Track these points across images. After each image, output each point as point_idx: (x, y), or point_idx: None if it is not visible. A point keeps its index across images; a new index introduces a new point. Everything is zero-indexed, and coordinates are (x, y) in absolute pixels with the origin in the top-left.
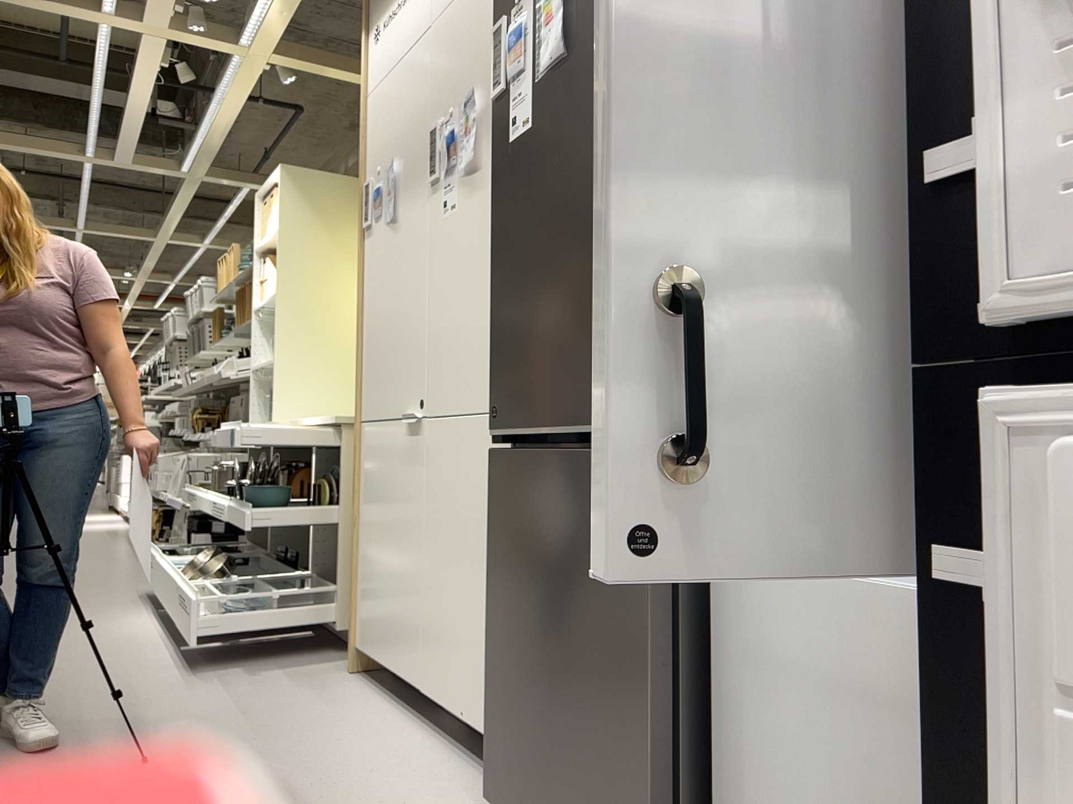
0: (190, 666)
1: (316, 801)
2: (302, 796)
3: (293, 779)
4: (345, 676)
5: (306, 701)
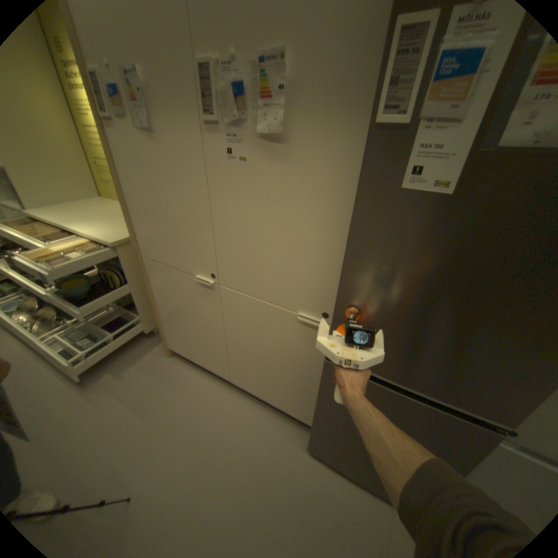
0: (76, 382)
1: (236, 478)
2: (227, 477)
3: (211, 464)
4: (168, 360)
5: (165, 390)
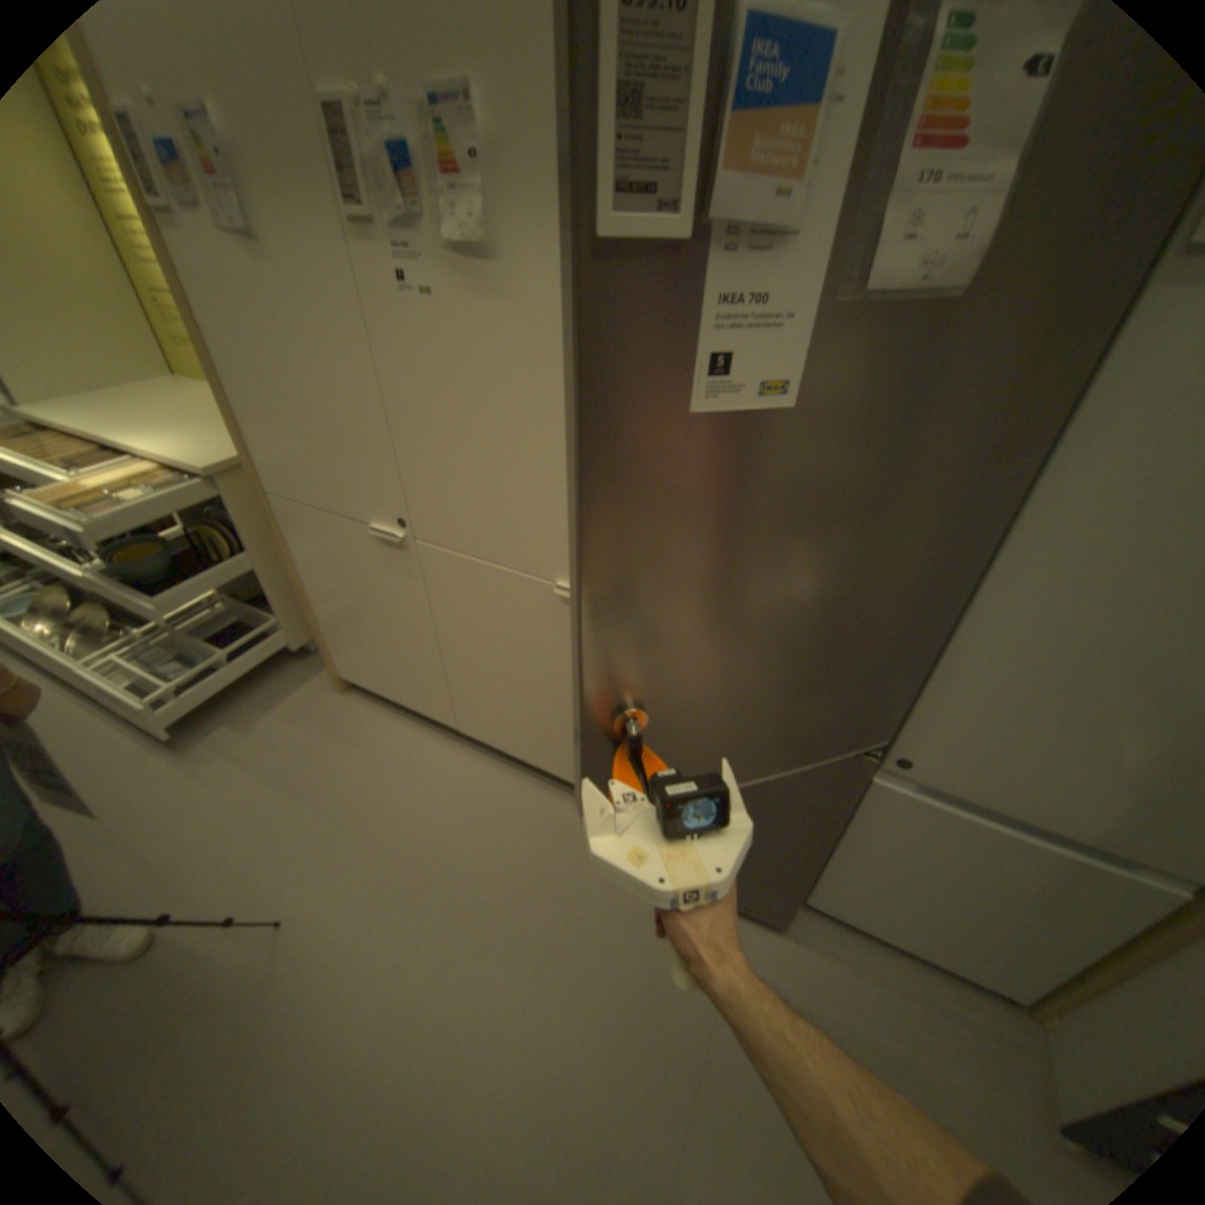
0: (164, 743)
1: (469, 886)
2: (452, 885)
3: (424, 867)
4: (340, 699)
5: (337, 751)
